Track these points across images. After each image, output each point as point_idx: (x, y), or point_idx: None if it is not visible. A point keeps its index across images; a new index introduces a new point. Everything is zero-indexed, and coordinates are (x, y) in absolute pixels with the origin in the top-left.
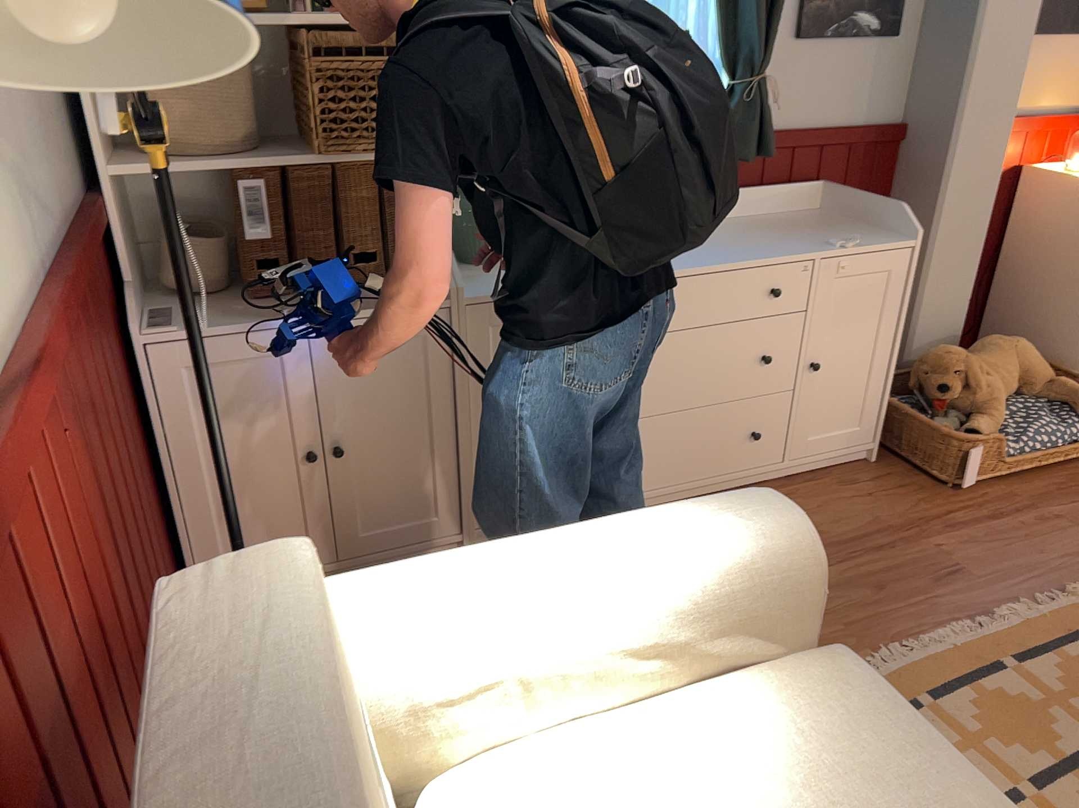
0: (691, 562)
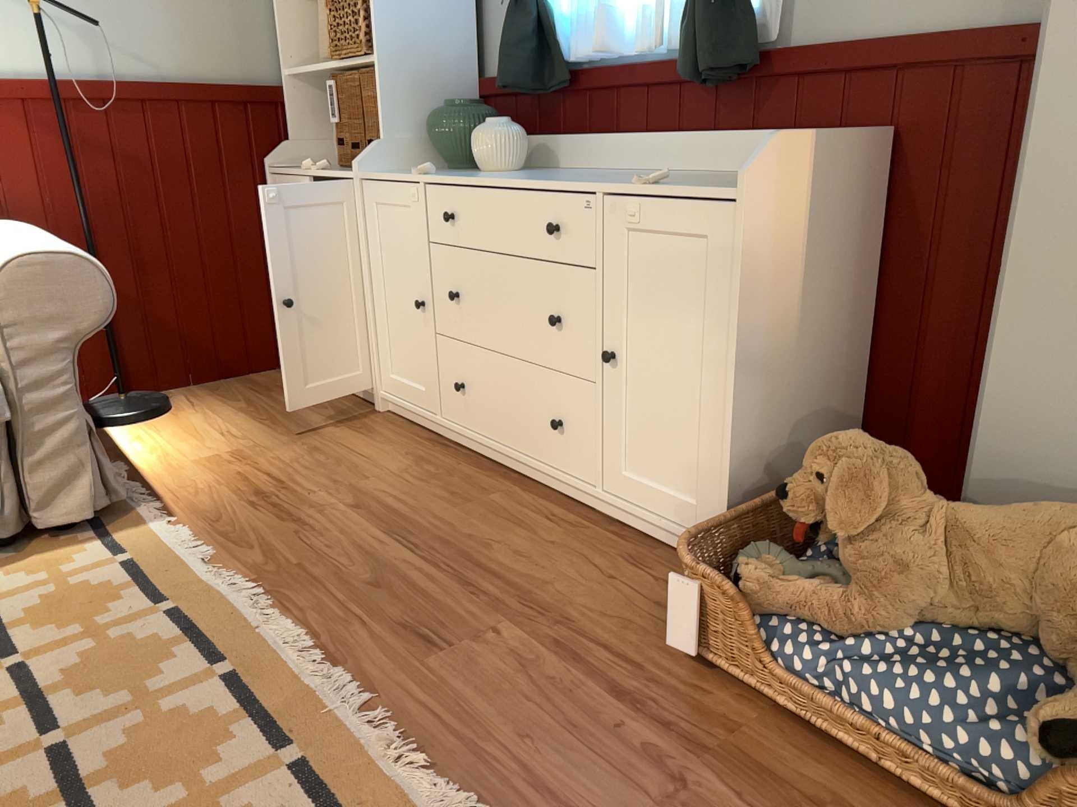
0: None
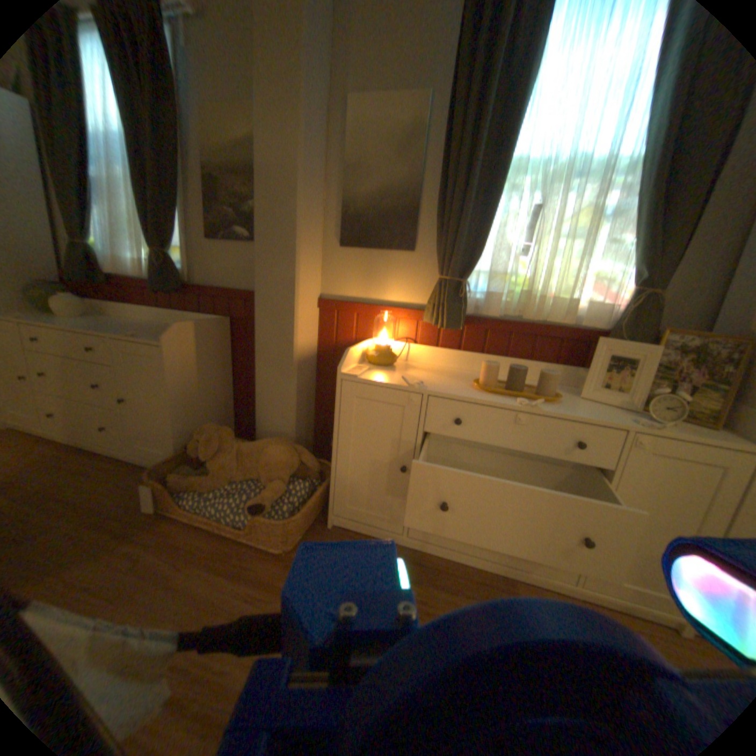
0: None
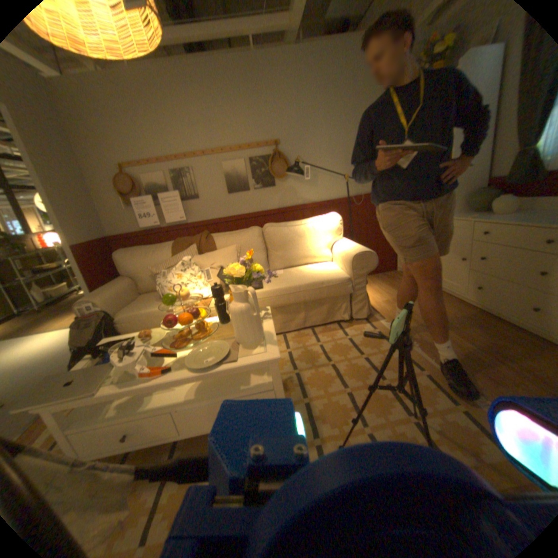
0: (346, 248)
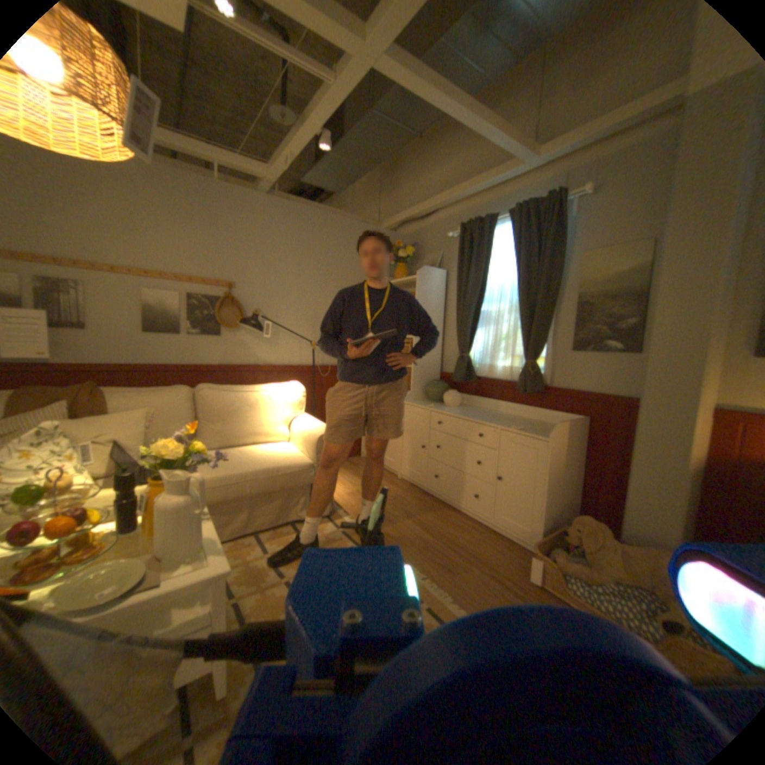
0: (310, 427)
